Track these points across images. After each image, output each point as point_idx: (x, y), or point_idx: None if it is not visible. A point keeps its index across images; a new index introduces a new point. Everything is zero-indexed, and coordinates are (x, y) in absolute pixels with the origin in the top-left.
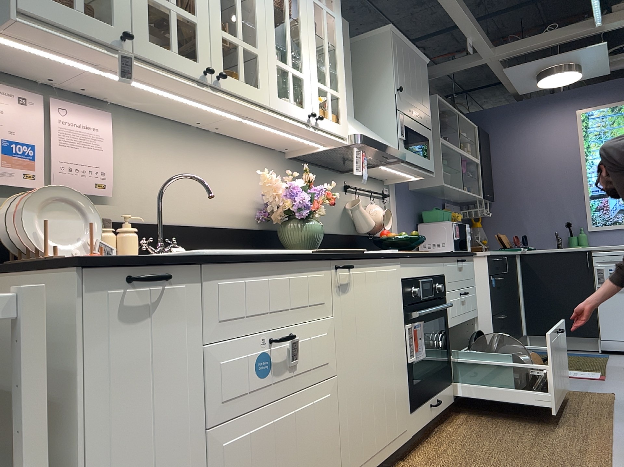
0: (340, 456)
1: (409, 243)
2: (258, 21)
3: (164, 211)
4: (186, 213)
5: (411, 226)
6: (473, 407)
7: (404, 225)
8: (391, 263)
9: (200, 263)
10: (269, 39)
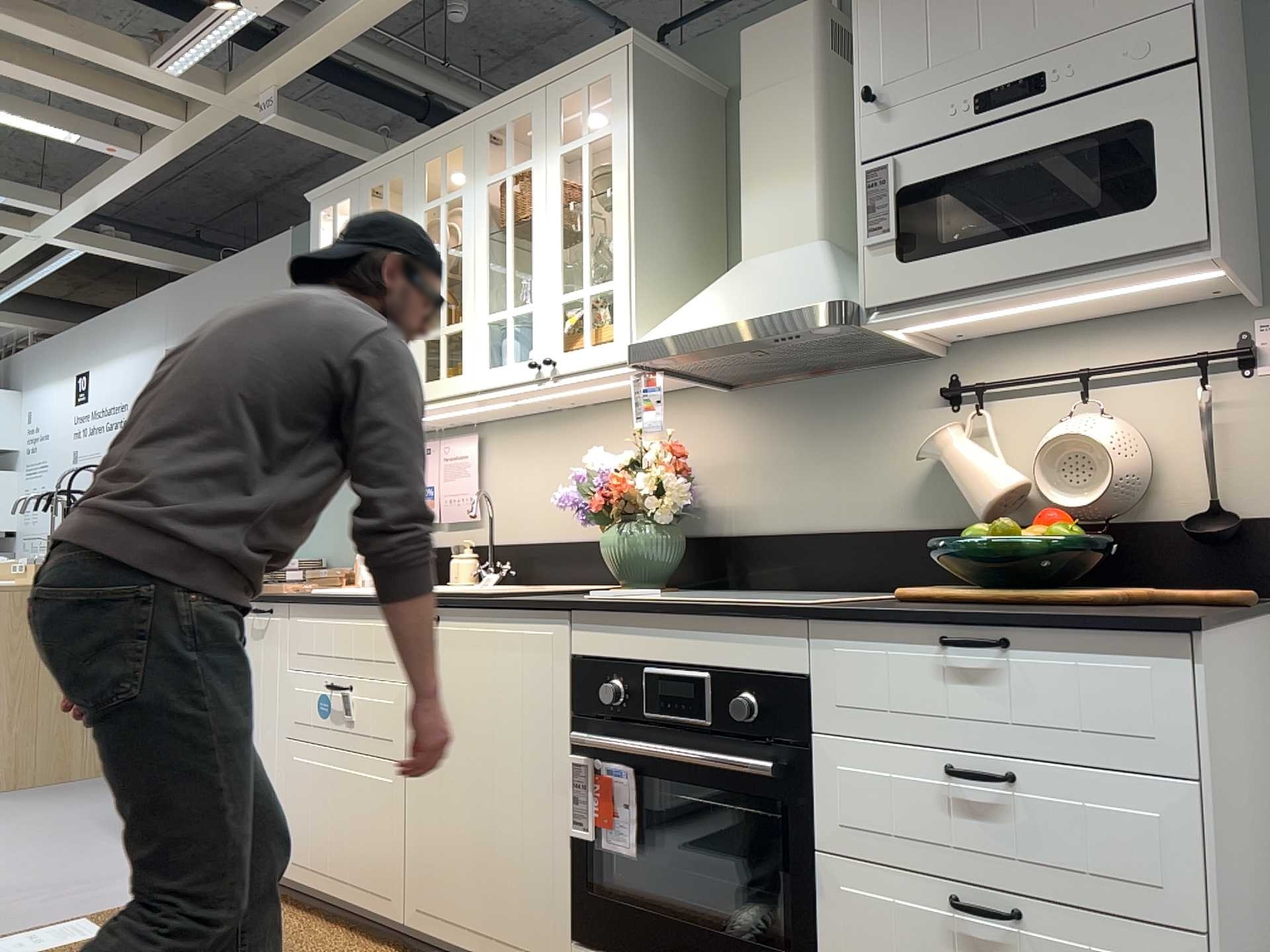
0: (403, 873)
1: (987, 560)
2: (463, 282)
3: (528, 527)
4: (551, 525)
5: None
6: None
7: None
8: (535, 620)
9: (285, 601)
10: (477, 295)
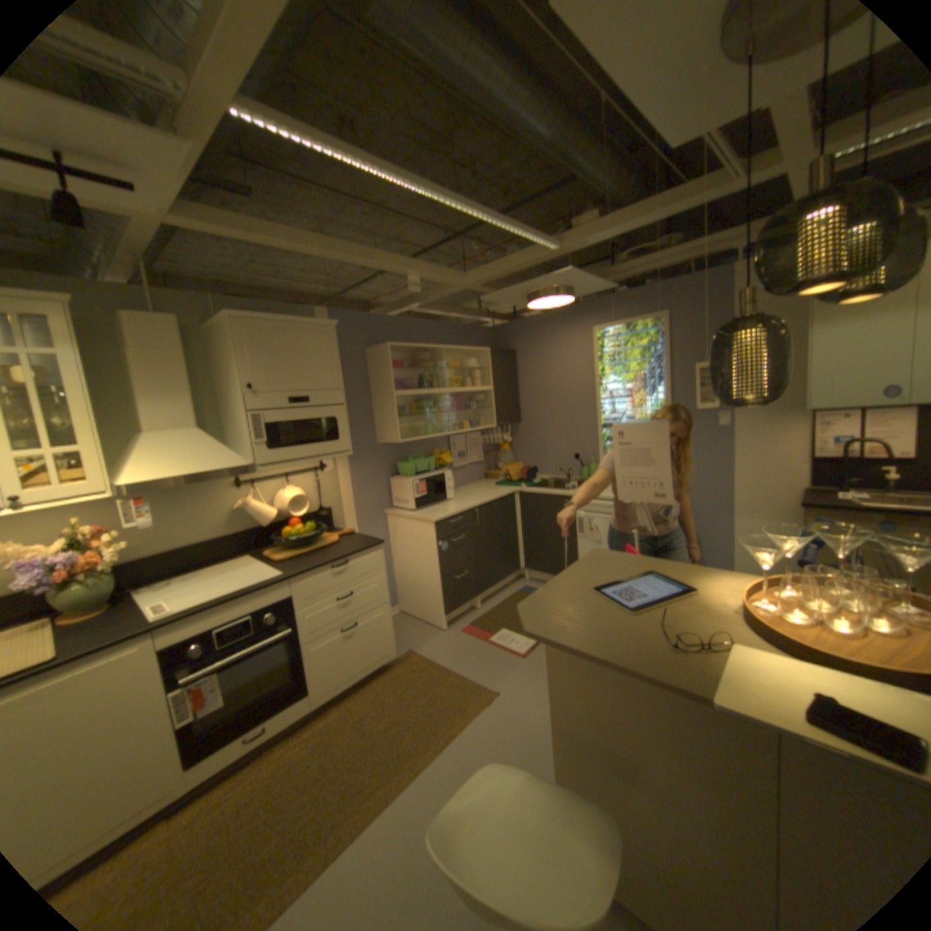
0: None
1: (299, 540)
2: None
3: None
4: None
5: (378, 481)
6: (346, 708)
7: (363, 484)
8: (121, 648)
9: None
10: None
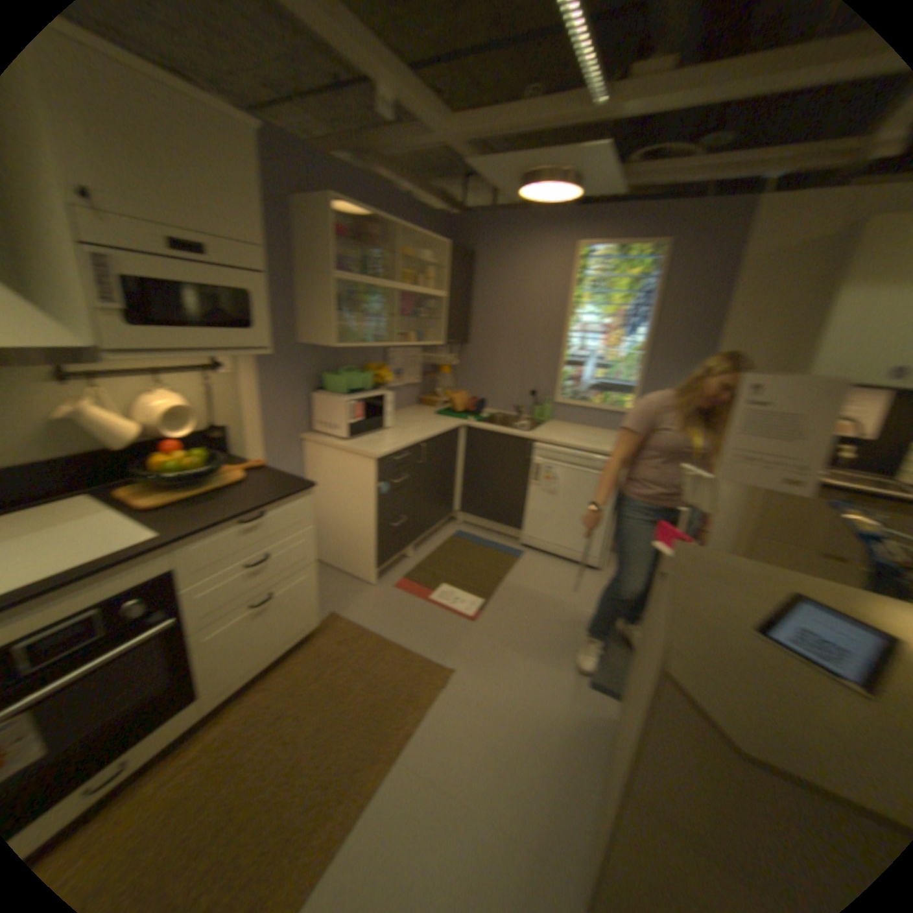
0: None
1: (187, 475)
2: None
3: None
4: None
5: (300, 394)
6: (256, 701)
7: (280, 397)
8: None
9: None
10: None
